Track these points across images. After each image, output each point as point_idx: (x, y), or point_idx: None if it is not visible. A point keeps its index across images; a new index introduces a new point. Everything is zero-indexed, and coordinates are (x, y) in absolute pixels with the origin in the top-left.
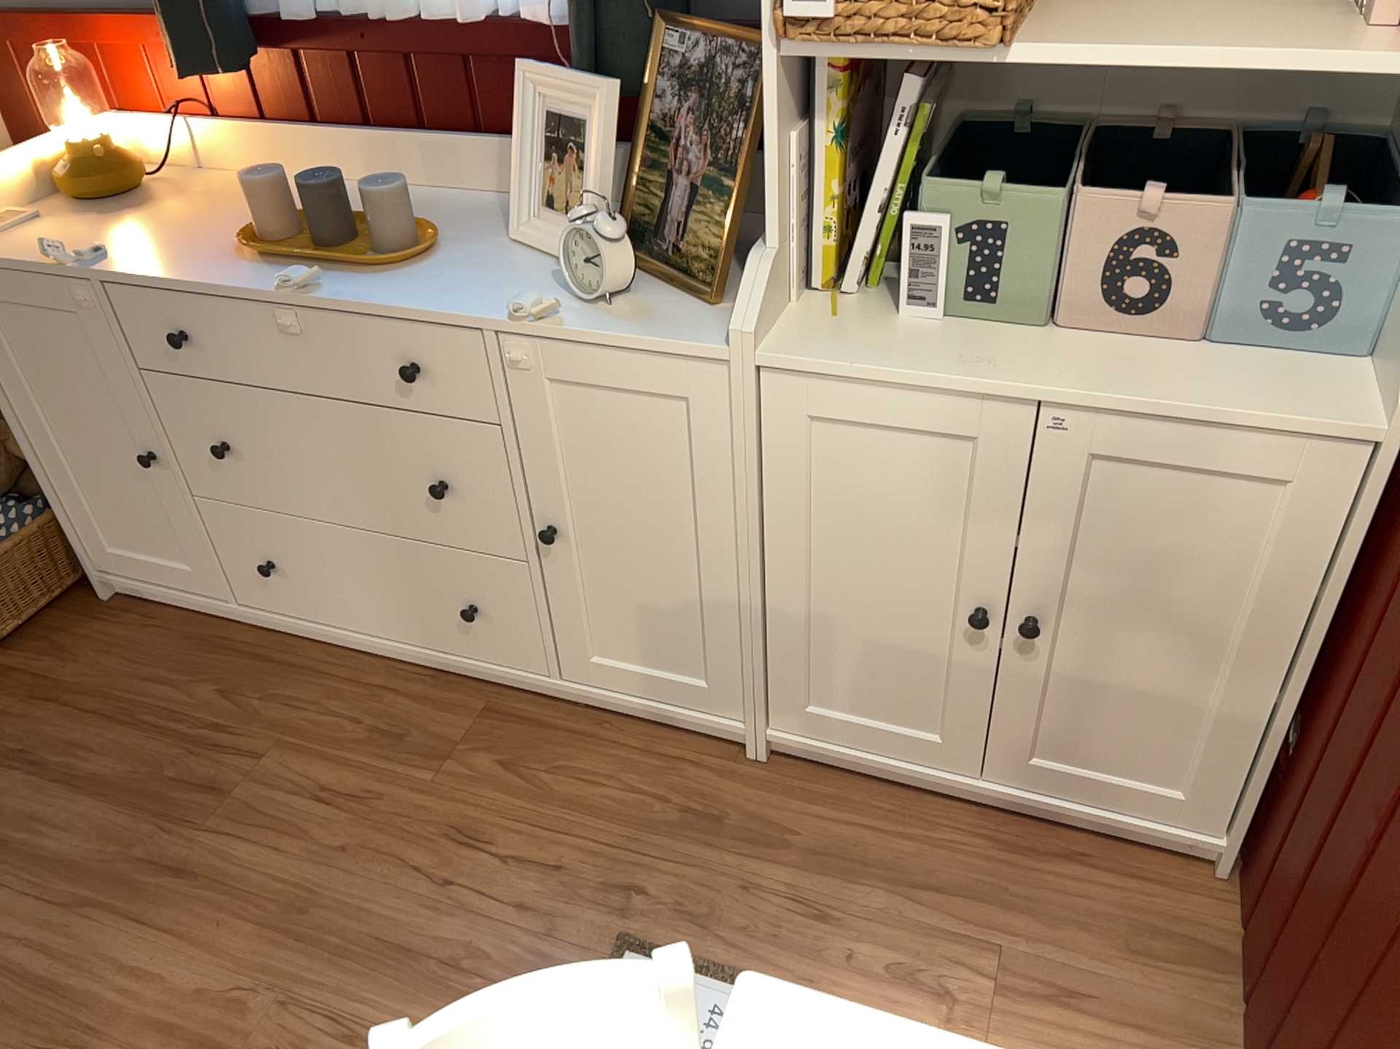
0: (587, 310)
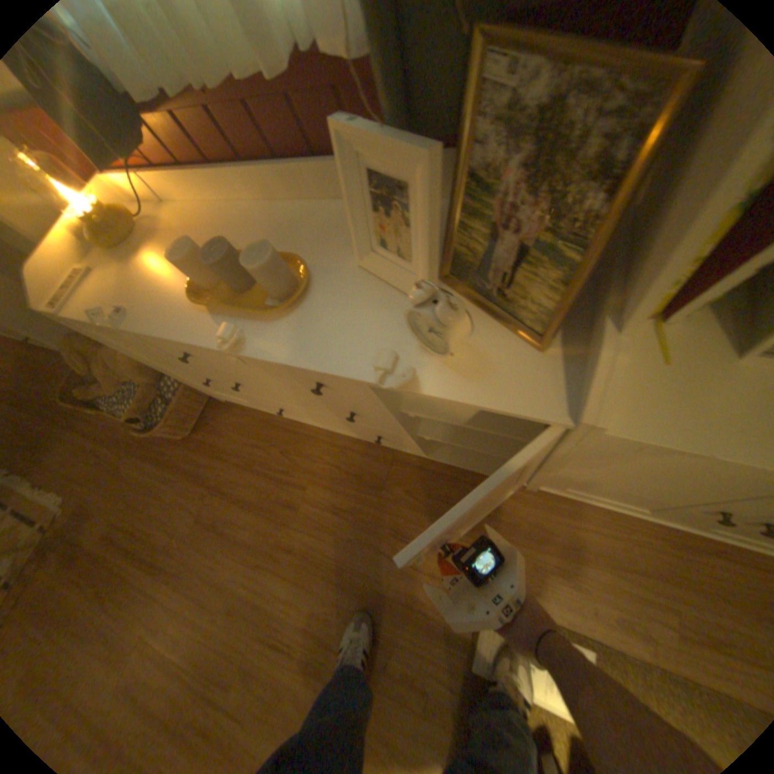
0: (432, 364)
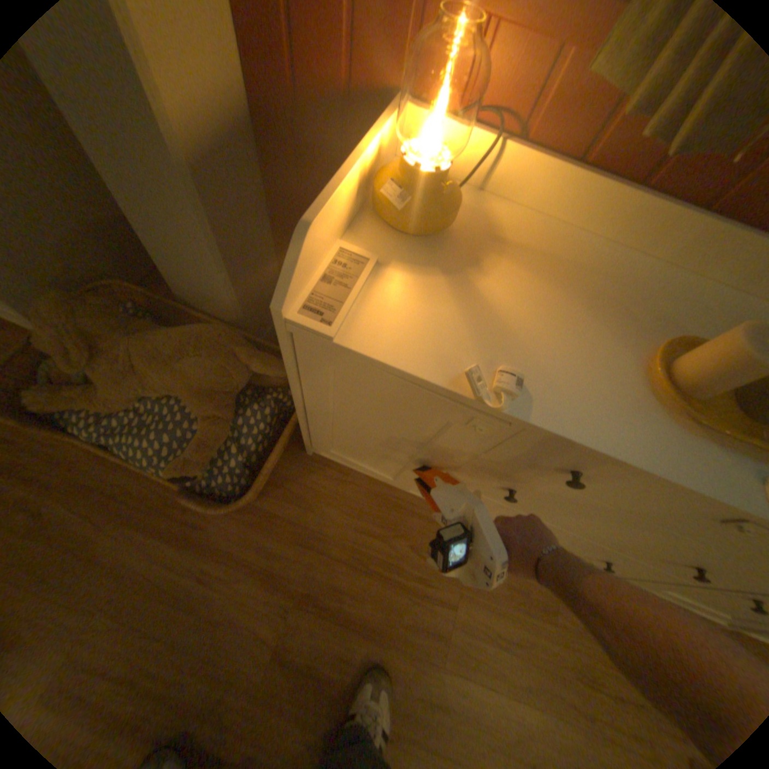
0: None
